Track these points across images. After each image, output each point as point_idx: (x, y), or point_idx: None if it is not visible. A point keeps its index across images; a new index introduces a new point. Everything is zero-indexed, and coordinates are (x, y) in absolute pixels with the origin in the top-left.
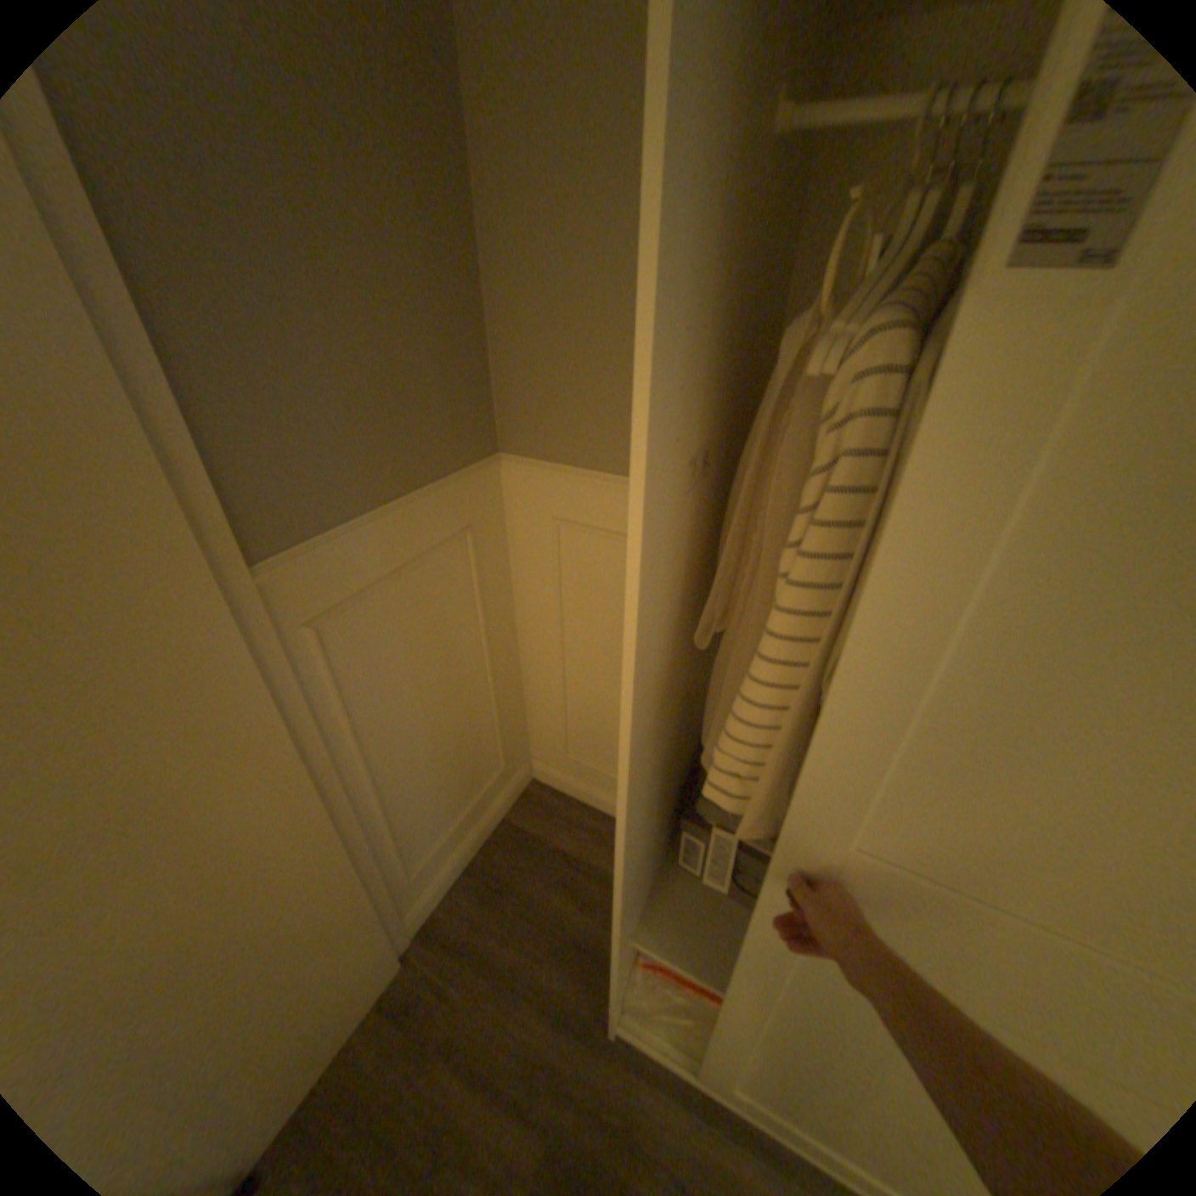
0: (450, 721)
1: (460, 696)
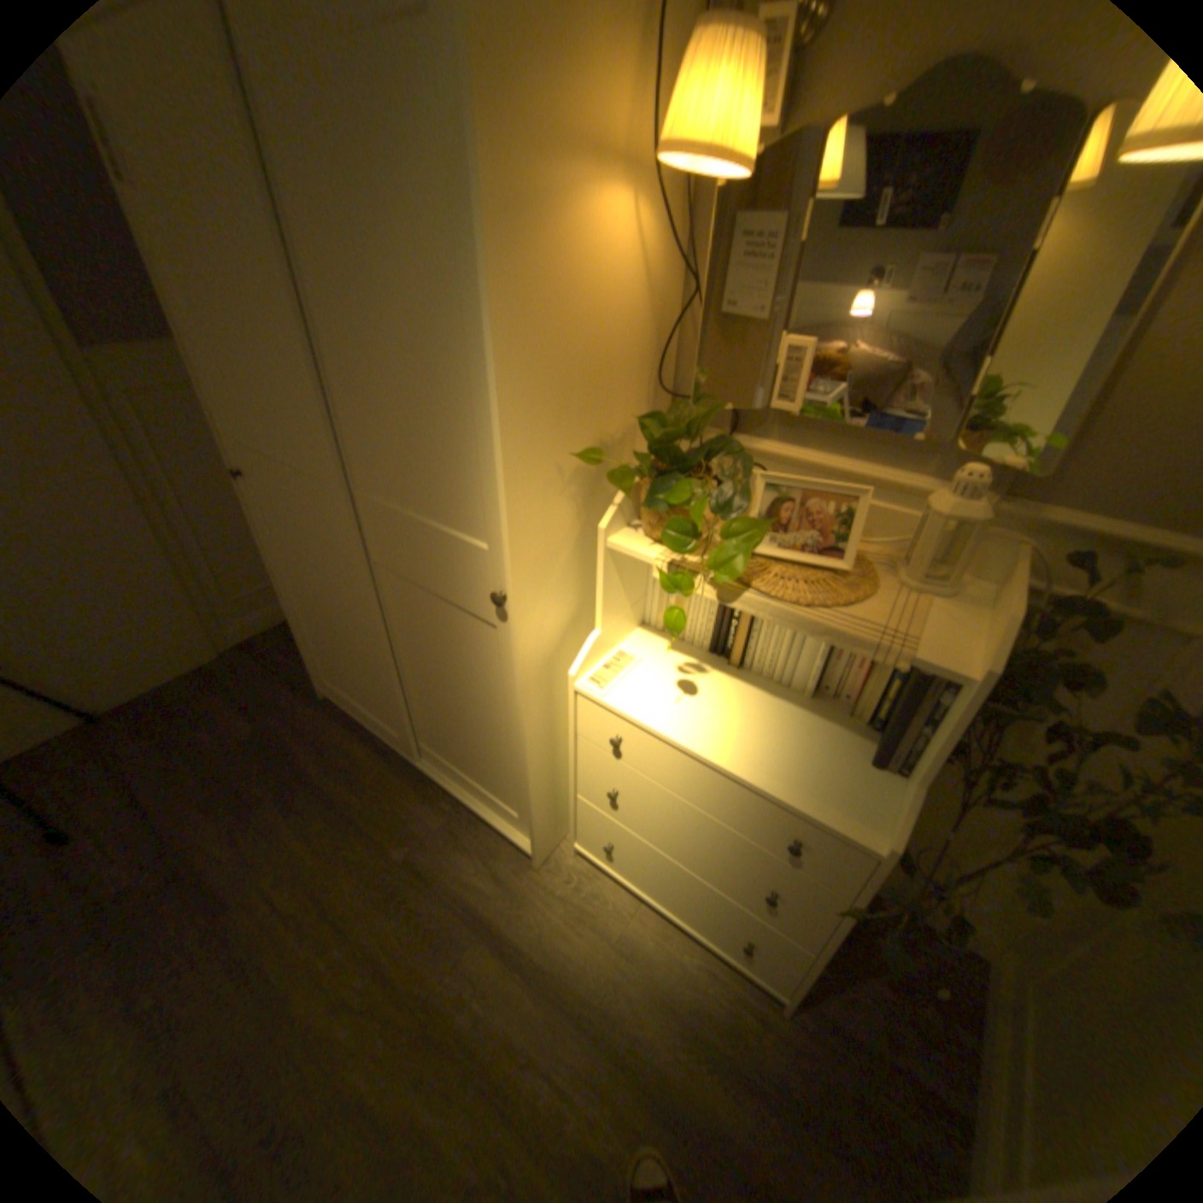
0: None
1: None
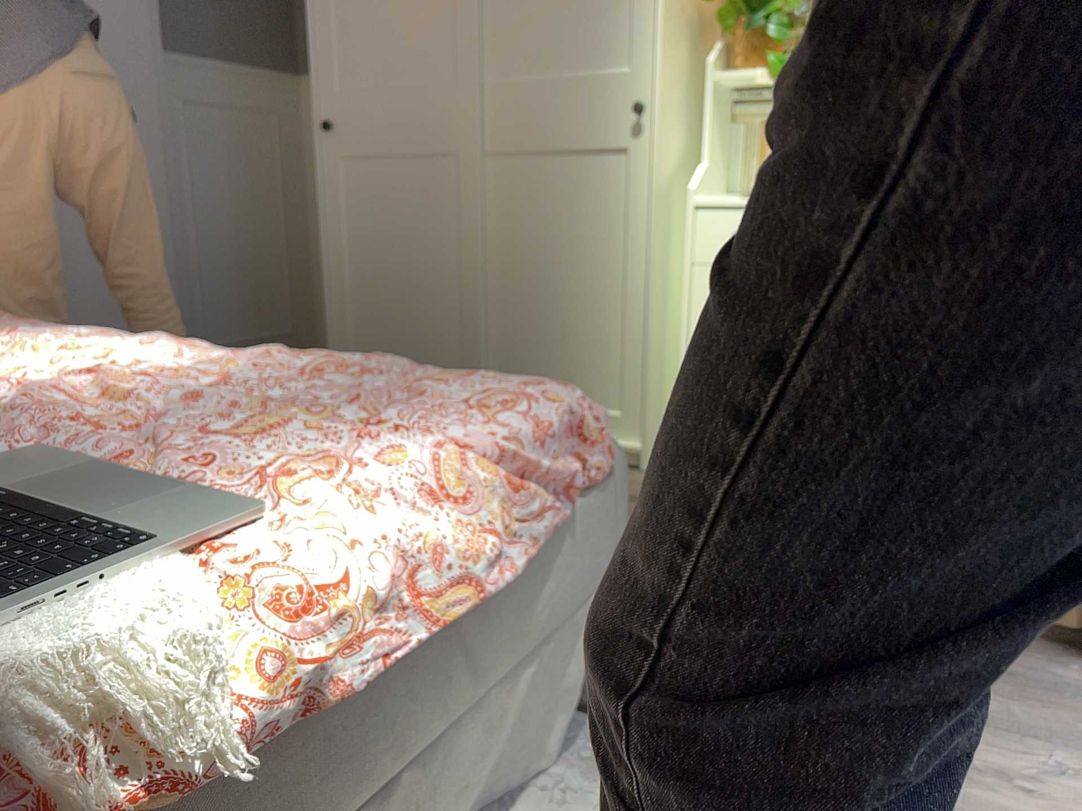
0: (253, 240)
1: (262, 227)
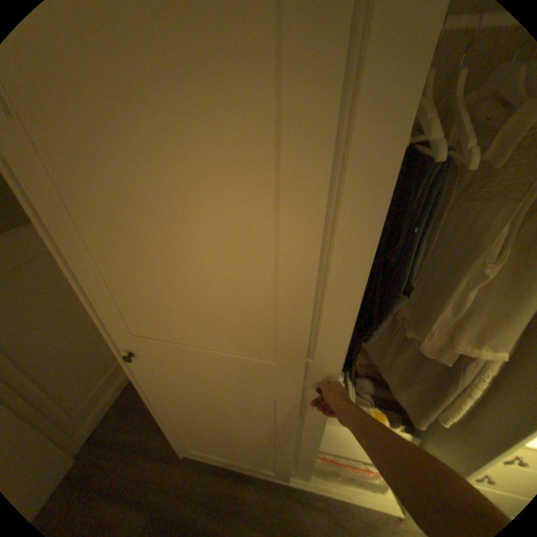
0: (79, 337)
1: (83, 324)
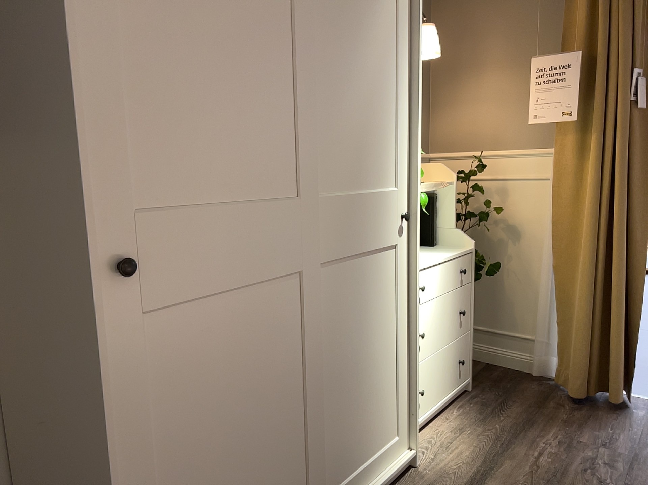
0: None
1: None
